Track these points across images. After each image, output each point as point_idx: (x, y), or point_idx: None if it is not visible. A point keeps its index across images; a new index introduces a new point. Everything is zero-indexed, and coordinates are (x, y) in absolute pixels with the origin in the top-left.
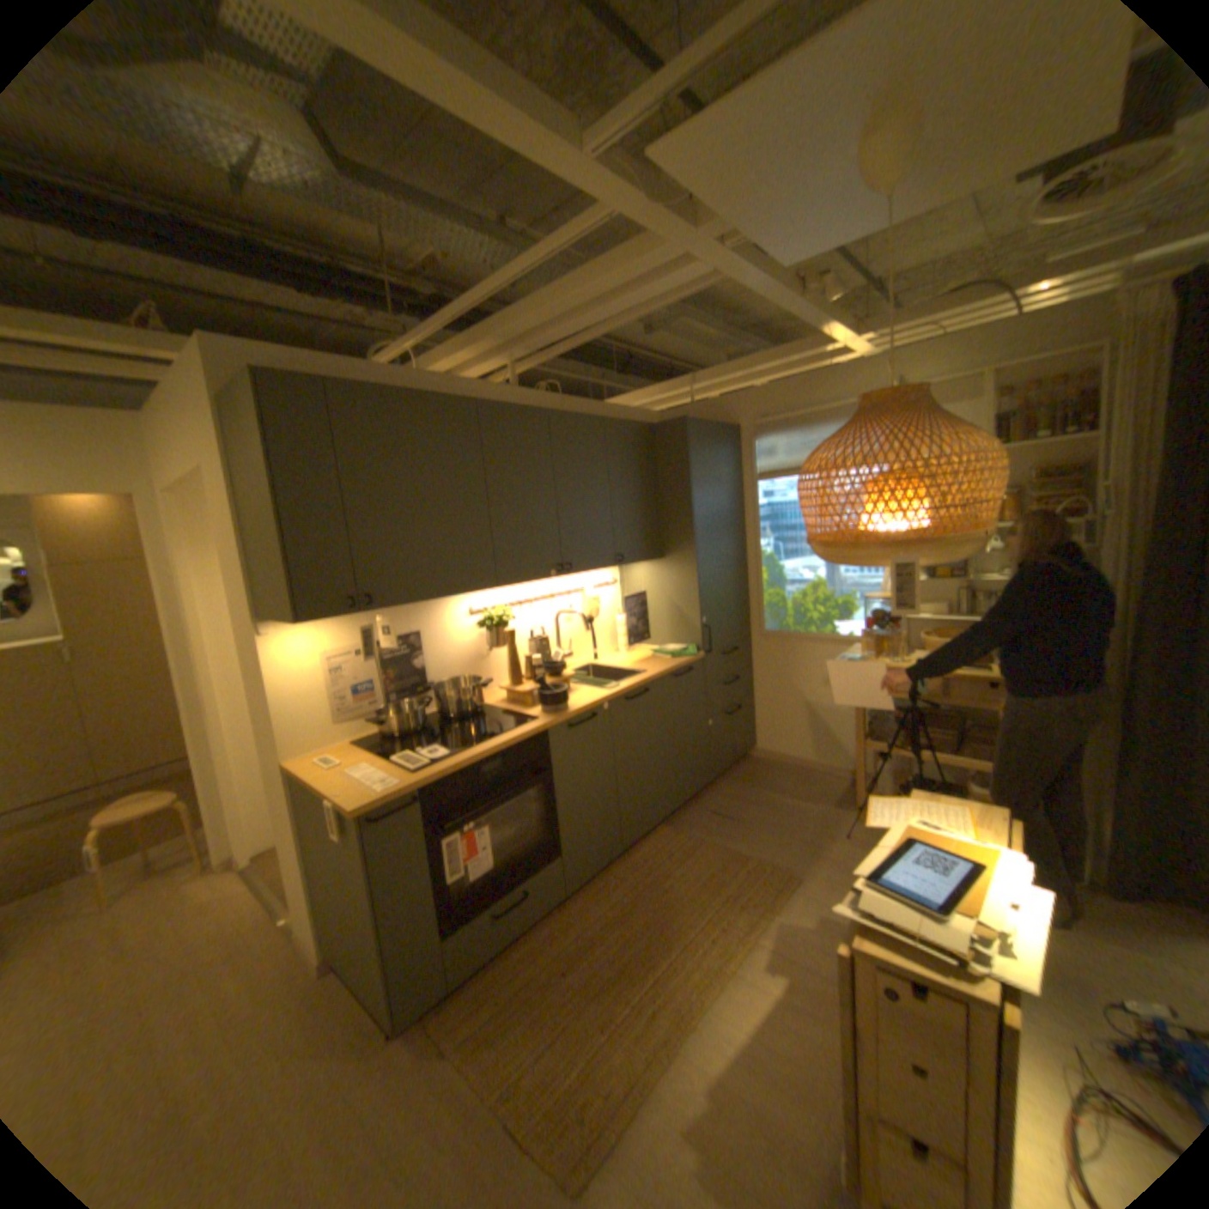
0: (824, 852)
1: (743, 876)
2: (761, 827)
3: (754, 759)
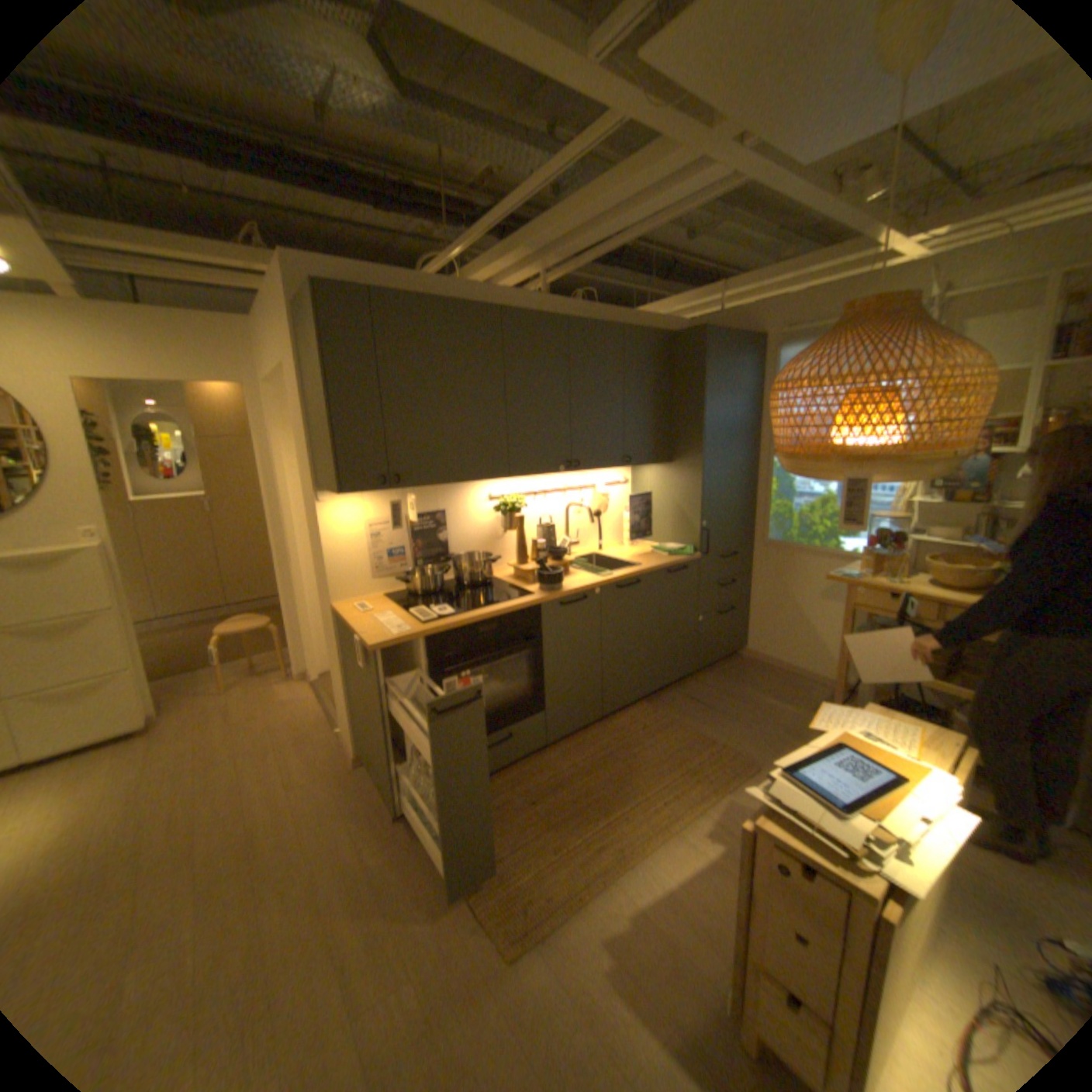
0: (791, 749)
1: (706, 756)
2: (734, 718)
3: (743, 658)
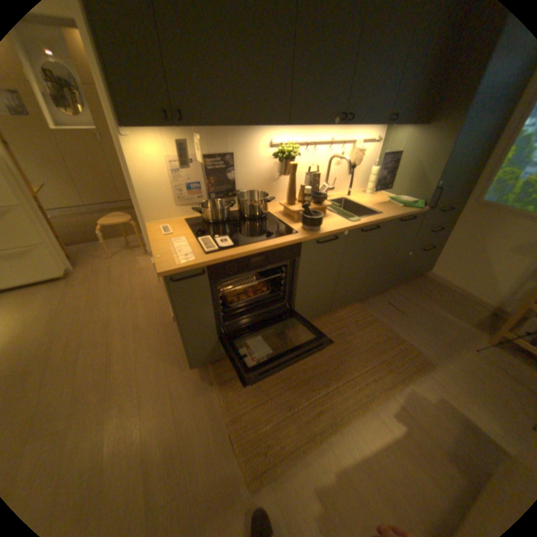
0: (458, 354)
1: (397, 350)
2: (418, 323)
3: (426, 277)
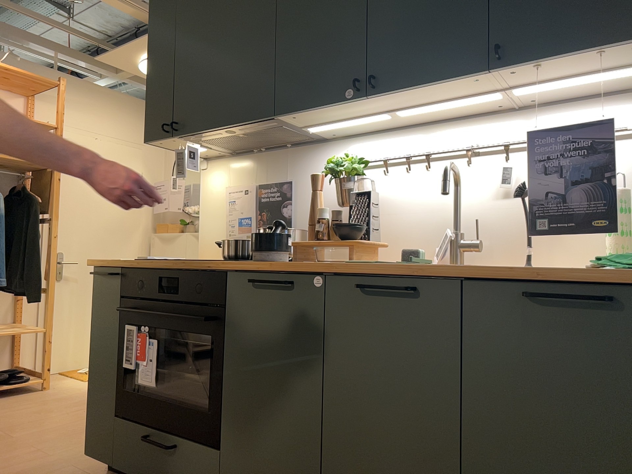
0: None
1: None
2: None
3: None
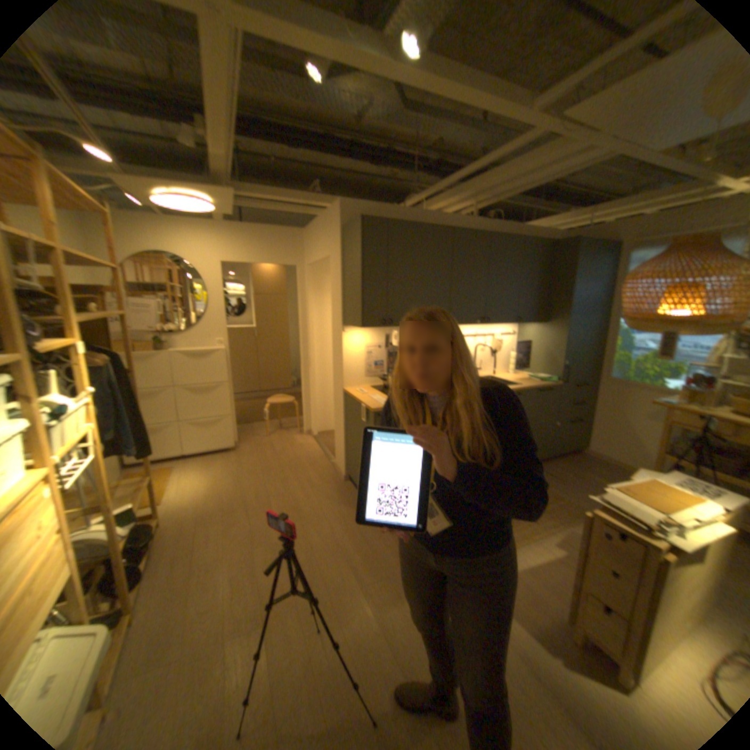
0: None
1: (557, 506)
2: (577, 488)
3: (586, 455)
